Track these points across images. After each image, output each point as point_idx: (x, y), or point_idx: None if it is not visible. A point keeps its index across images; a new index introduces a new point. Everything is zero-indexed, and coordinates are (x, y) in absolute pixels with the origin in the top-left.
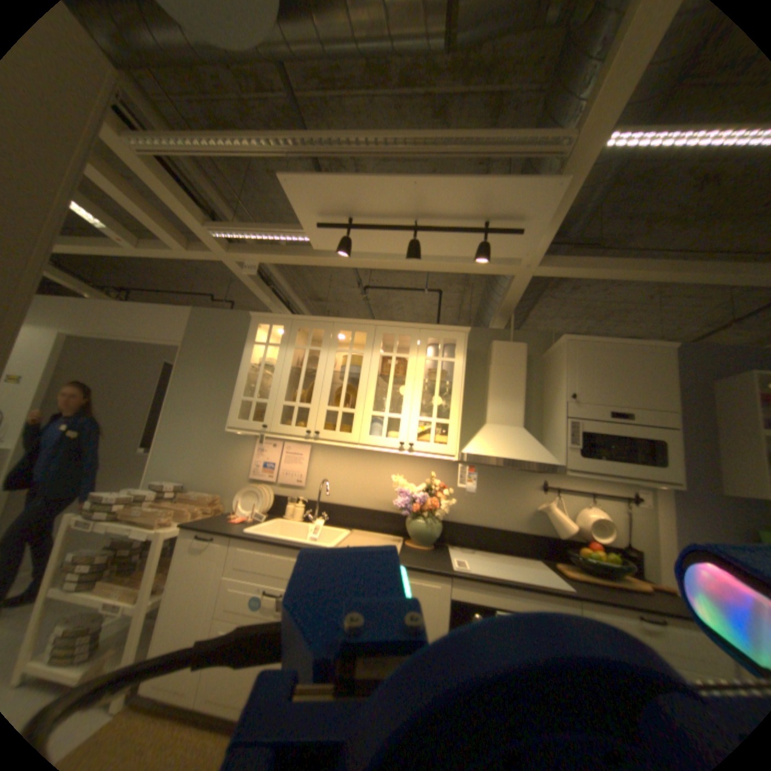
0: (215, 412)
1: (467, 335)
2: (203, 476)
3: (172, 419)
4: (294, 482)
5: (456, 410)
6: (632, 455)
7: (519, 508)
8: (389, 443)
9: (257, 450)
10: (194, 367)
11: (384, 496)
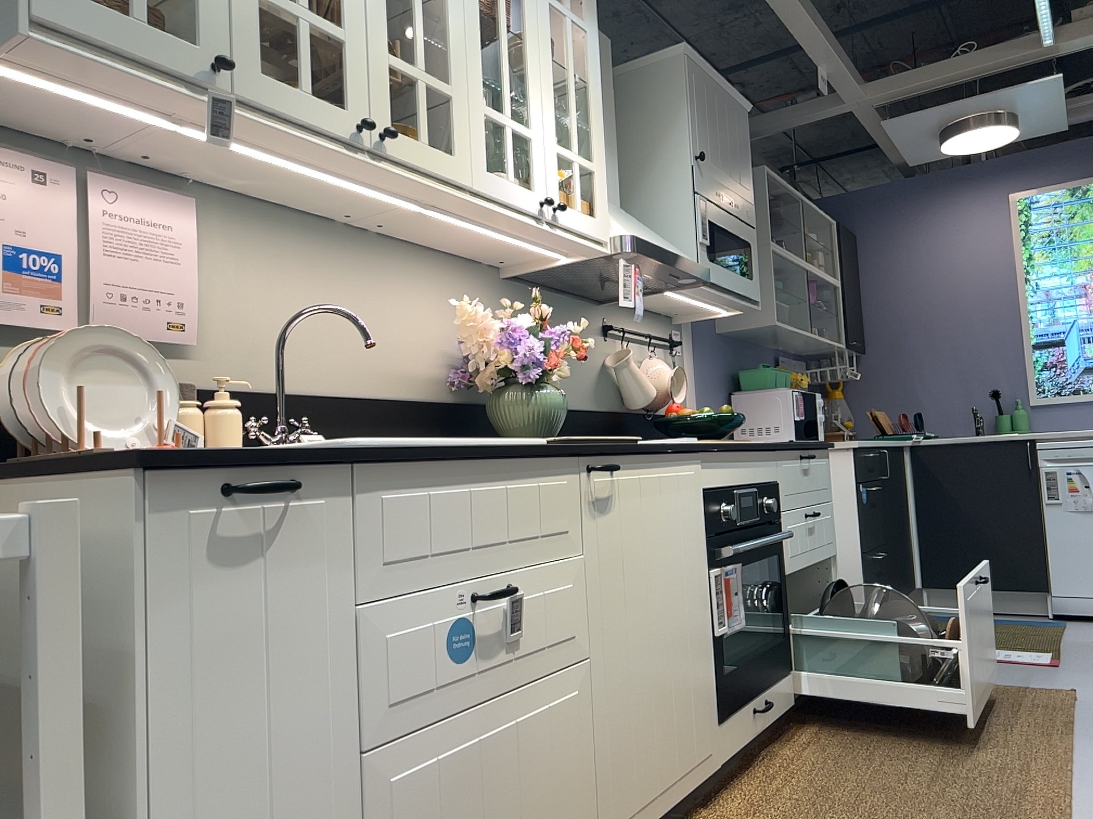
0: None
1: None
2: None
3: None
4: (156, 330)
5: (601, 145)
6: (733, 262)
7: (586, 367)
8: (523, 198)
9: None
10: None
11: (401, 361)
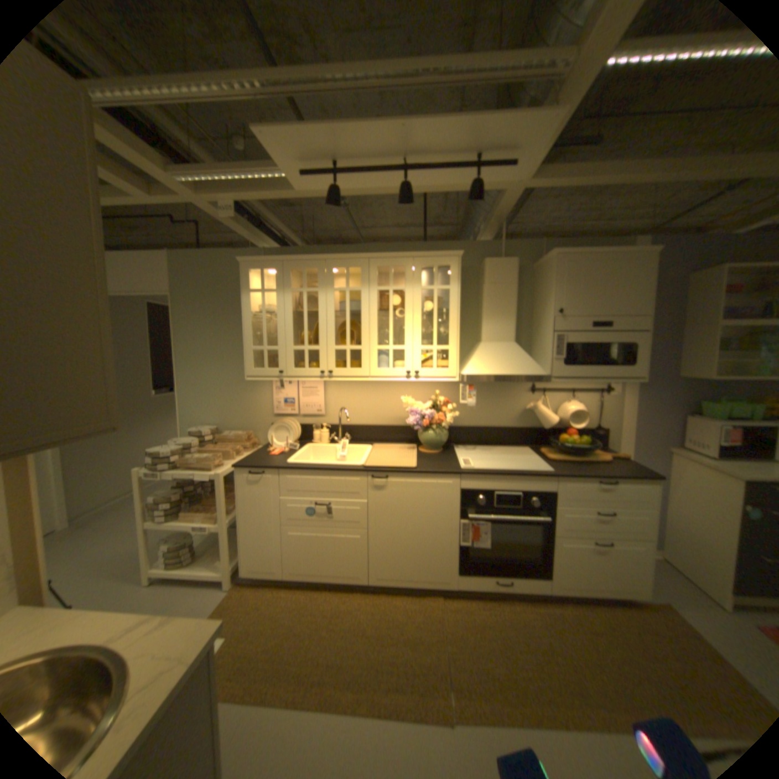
0: (224, 359)
1: (460, 259)
2: (232, 417)
3: (185, 370)
4: (315, 413)
5: (454, 337)
6: (608, 359)
7: (511, 409)
8: (397, 374)
9: (275, 389)
10: (190, 317)
11: (396, 413)
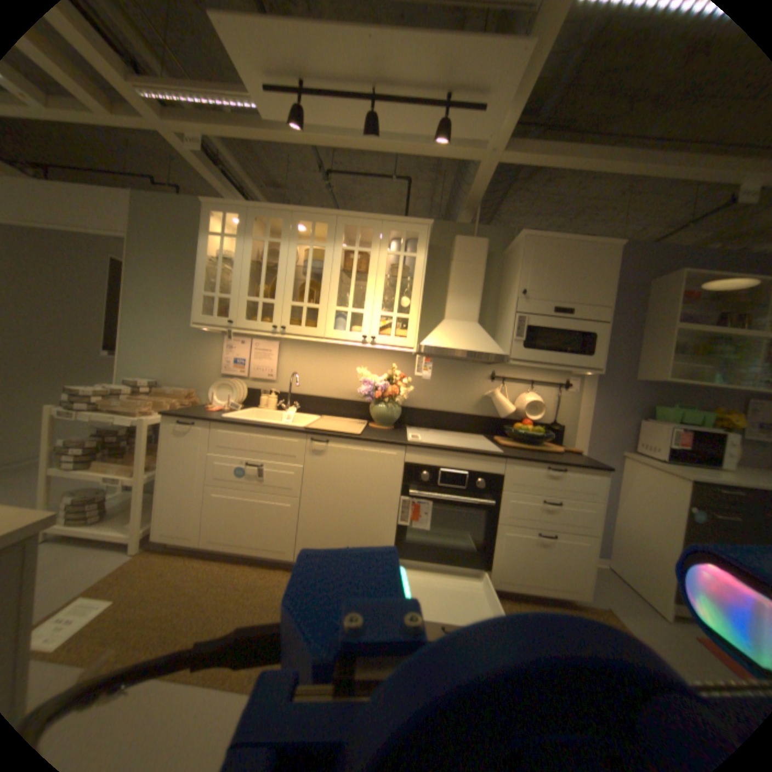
0: (176, 309)
1: (430, 229)
2: (174, 372)
3: (131, 317)
4: (264, 376)
5: (415, 306)
6: (566, 346)
7: (468, 394)
8: (352, 337)
9: (225, 346)
10: (145, 261)
11: (349, 387)
